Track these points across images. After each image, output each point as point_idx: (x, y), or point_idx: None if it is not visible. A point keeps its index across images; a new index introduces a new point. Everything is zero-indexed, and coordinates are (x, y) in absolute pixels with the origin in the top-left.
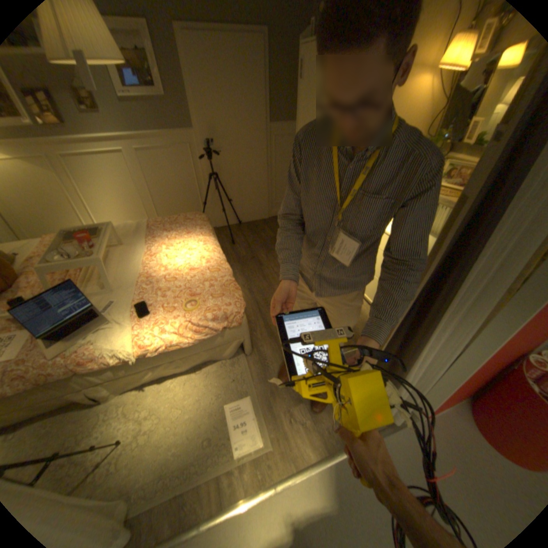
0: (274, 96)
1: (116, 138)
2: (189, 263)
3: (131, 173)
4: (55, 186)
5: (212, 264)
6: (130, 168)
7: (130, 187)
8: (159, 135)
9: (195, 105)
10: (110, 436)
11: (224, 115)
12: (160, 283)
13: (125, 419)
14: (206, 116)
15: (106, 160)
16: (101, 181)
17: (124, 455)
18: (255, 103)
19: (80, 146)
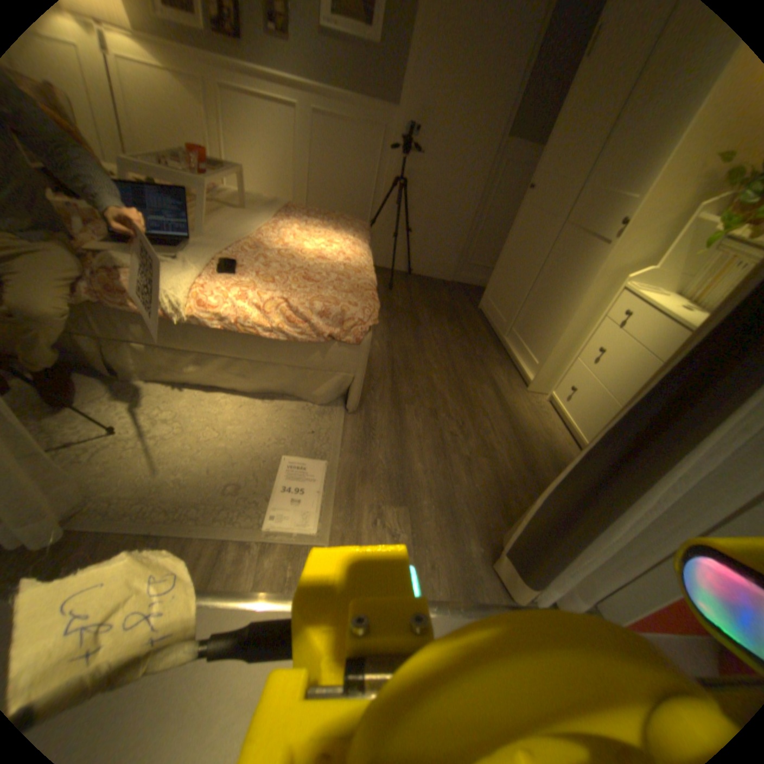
0: (531, 97)
1: (296, 84)
2: (320, 249)
3: (296, 141)
4: (197, 124)
5: (352, 262)
6: (296, 133)
7: (287, 161)
8: (352, 99)
9: (416, 71)
10: (105, 419)
11: (450, 100)
12: (269, 250)
13: (136, 409)
14: (424, 93)
15: (272, 111)
16: (255, 138)
17: (109, 449)
18: (500, 96)
19: (248, 79)
